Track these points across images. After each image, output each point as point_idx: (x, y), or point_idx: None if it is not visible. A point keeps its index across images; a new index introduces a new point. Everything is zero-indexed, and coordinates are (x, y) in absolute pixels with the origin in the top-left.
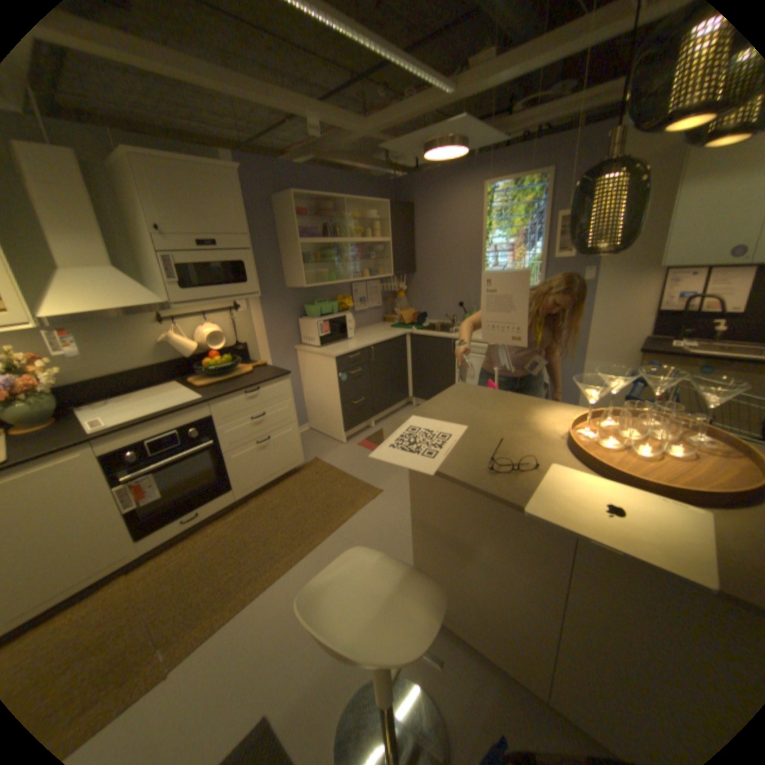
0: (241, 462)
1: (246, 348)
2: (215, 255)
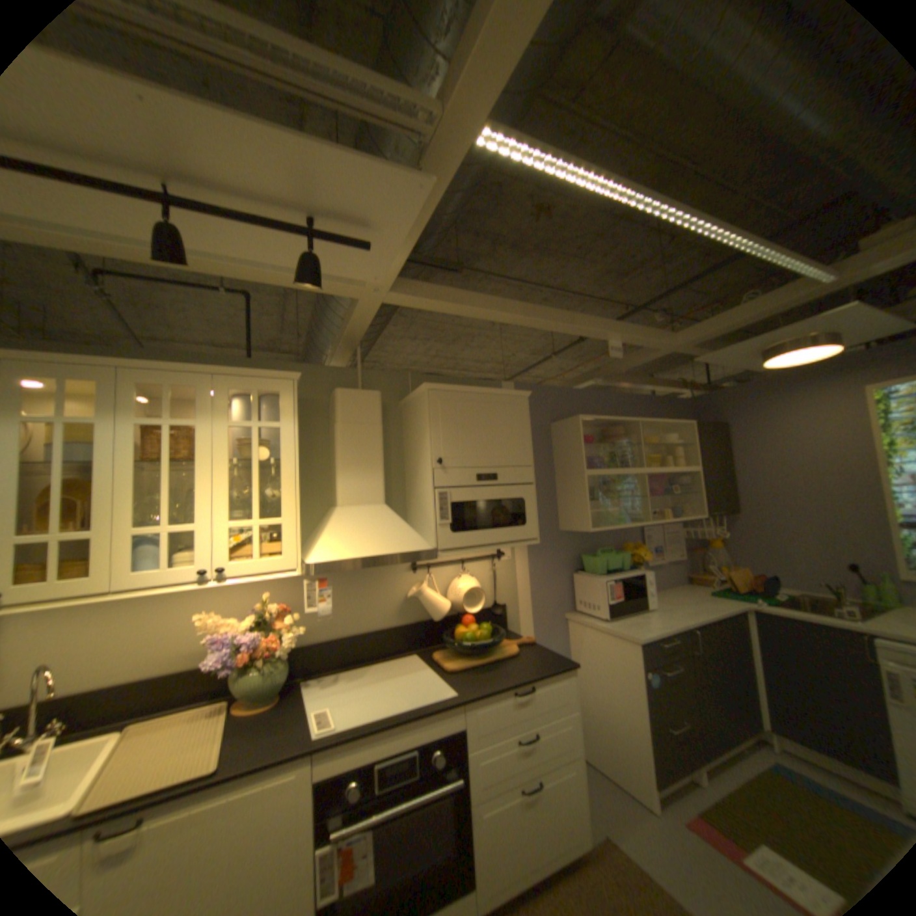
0: (495, 830)
1: (504, 612)
2: (494, 491)
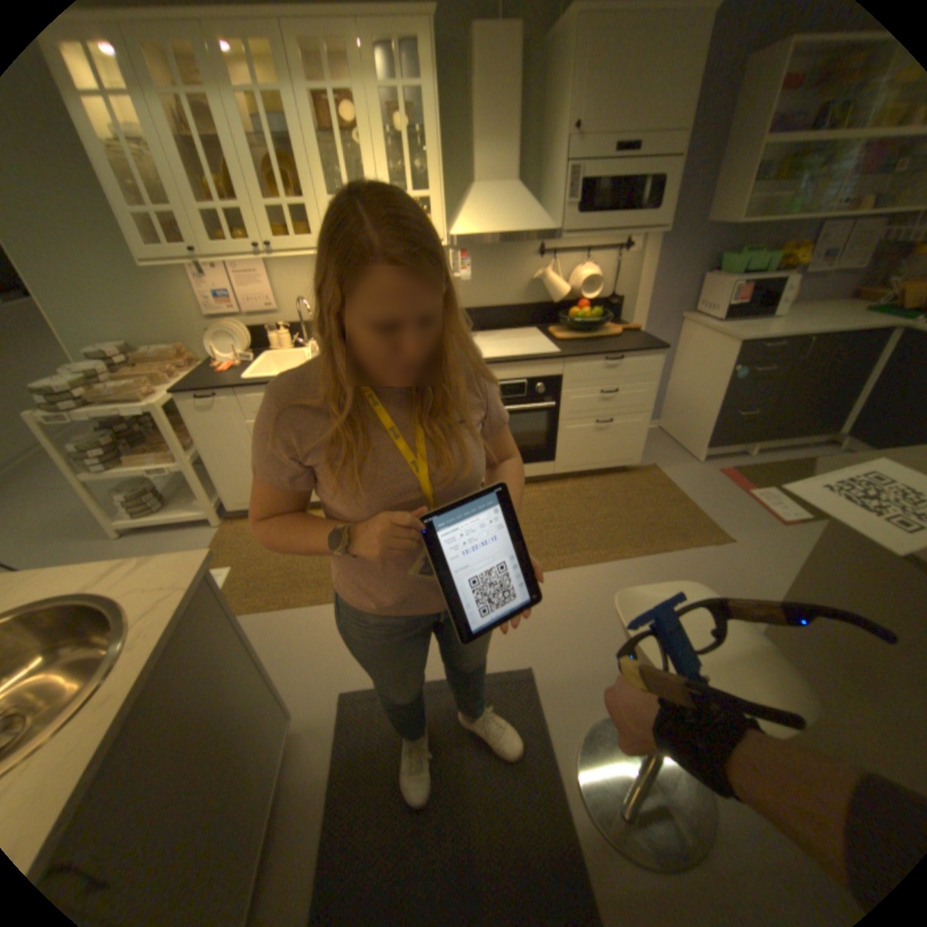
0: (574, 437)
1: (621, 304)
2: (634, 165)
